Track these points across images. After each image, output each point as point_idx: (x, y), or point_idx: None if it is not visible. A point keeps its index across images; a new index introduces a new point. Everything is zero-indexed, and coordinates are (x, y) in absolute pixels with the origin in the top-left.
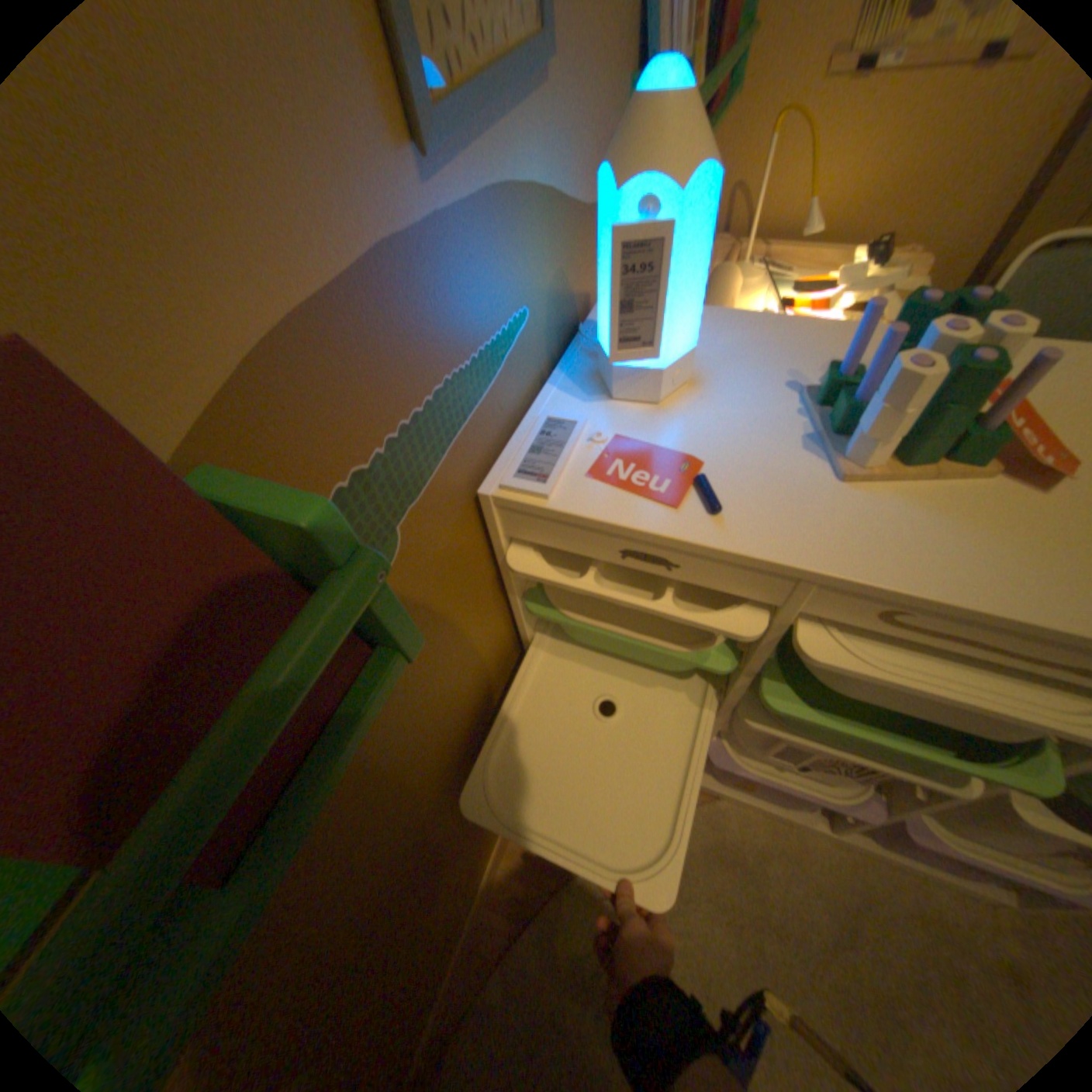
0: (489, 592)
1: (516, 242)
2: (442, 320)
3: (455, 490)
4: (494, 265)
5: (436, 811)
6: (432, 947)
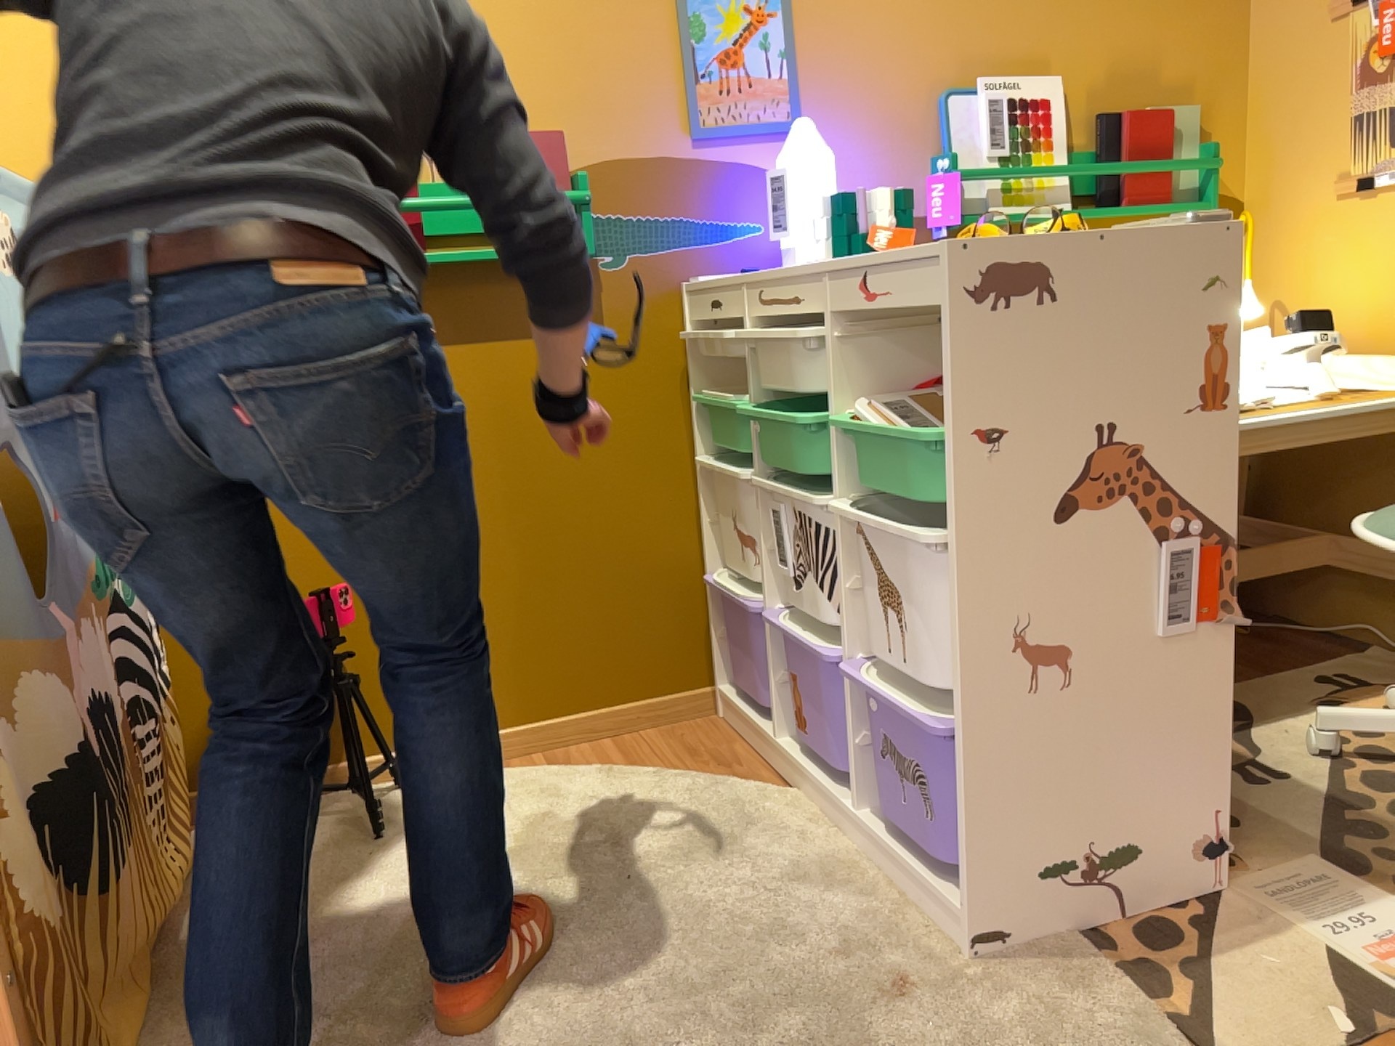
0: (675, 372)
1: (755, 192)
2: (685, 196)
3: (667, 273)
4: (732, 193)
5: (565, 482)
6: (495, 636)
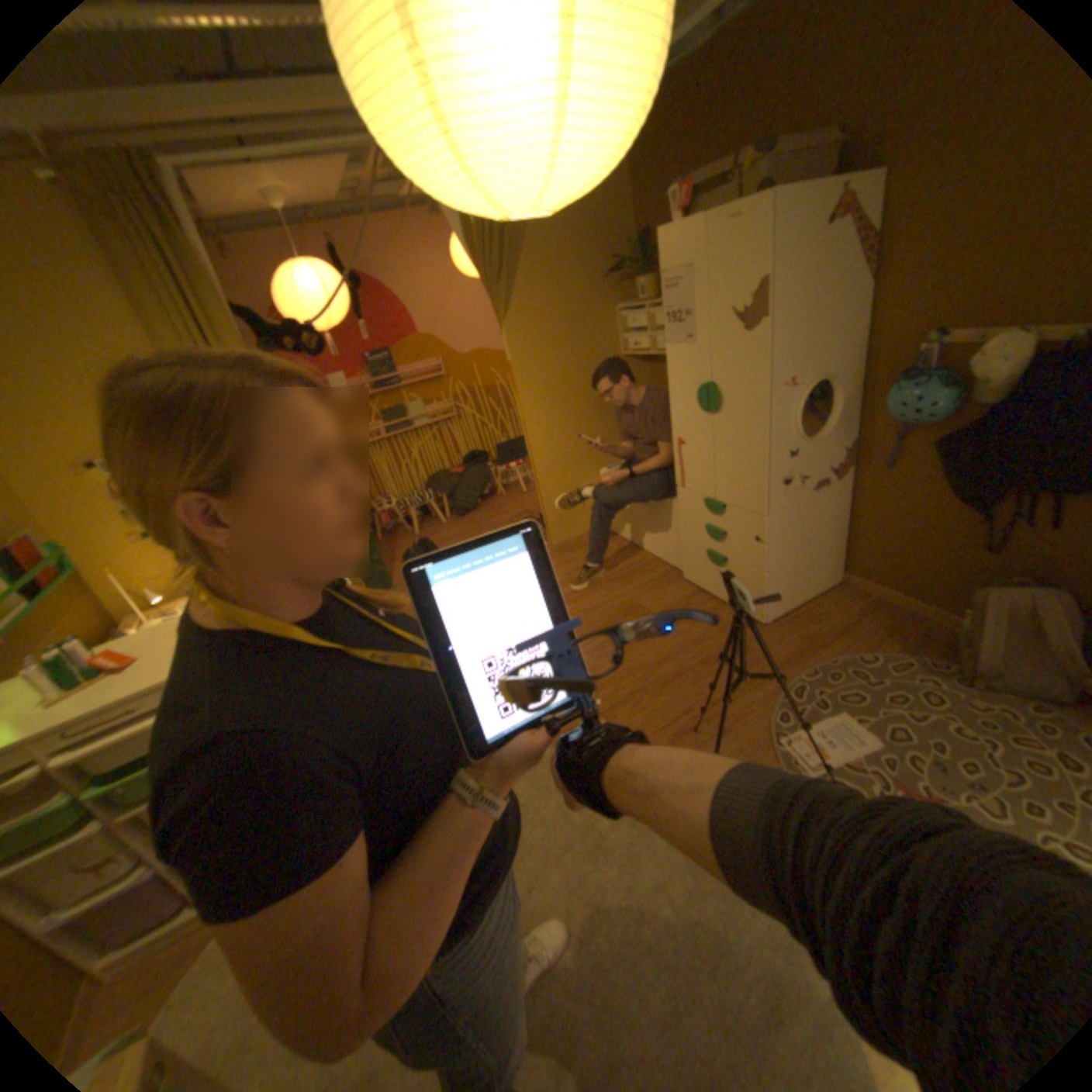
0: None
1: None
2: None
3: None
4: None
5: None
6: None
